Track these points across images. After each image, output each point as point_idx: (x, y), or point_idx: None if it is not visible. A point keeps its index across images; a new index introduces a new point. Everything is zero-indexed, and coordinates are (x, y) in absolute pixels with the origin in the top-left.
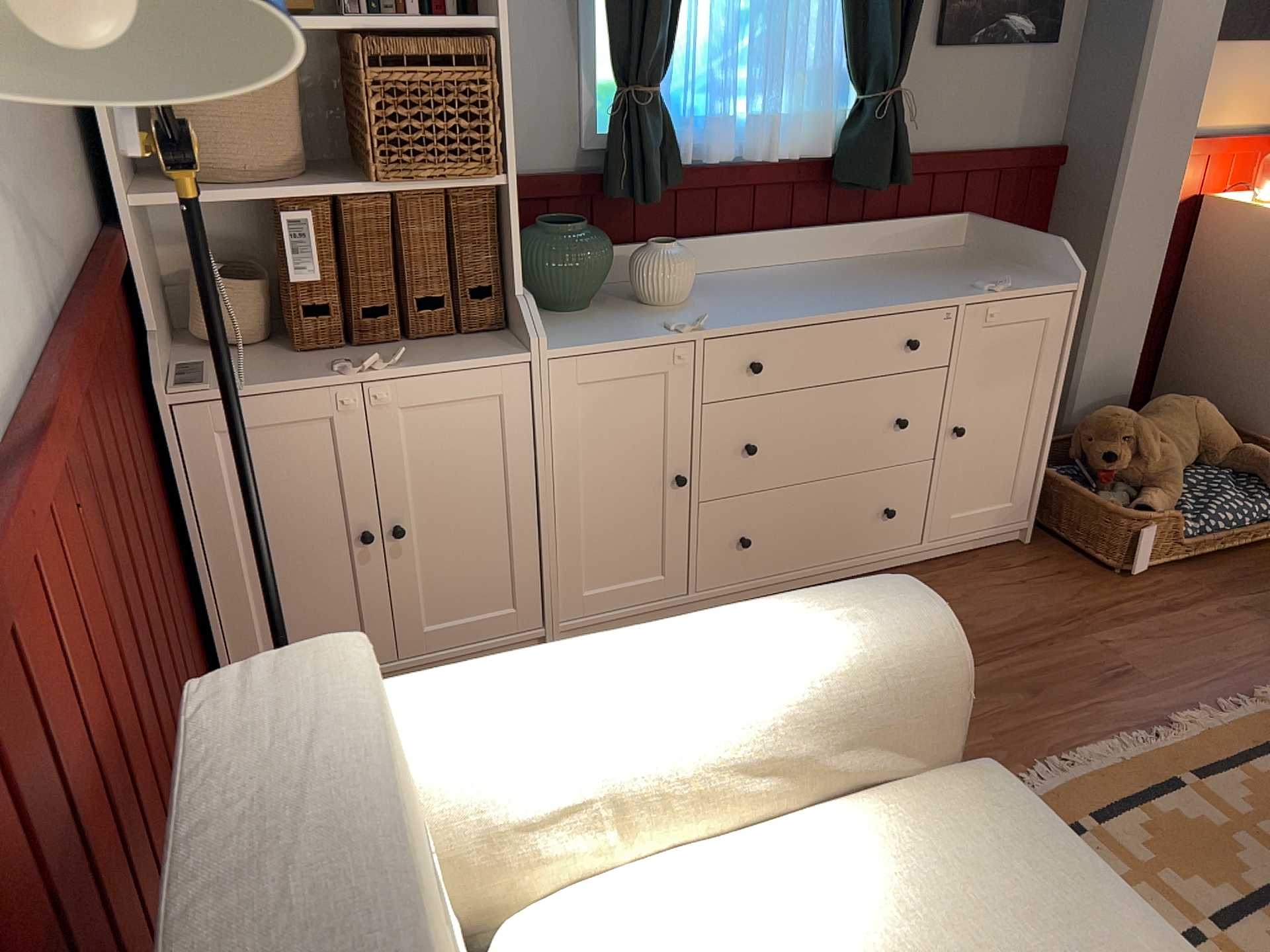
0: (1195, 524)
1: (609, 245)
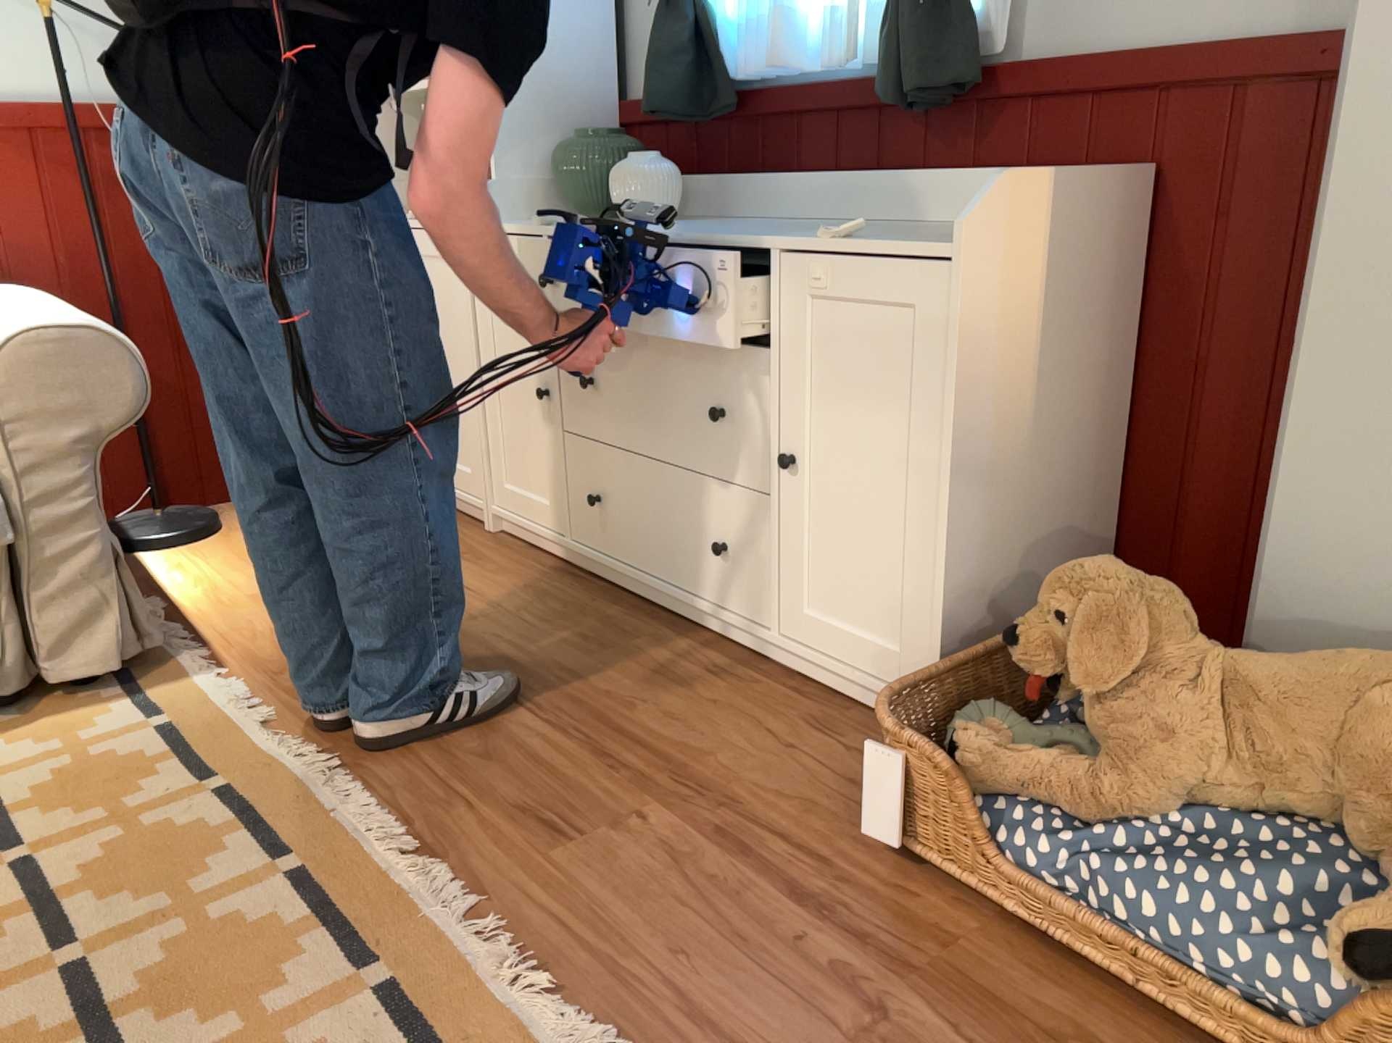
0: (1067, 860)
1: (607, 156)
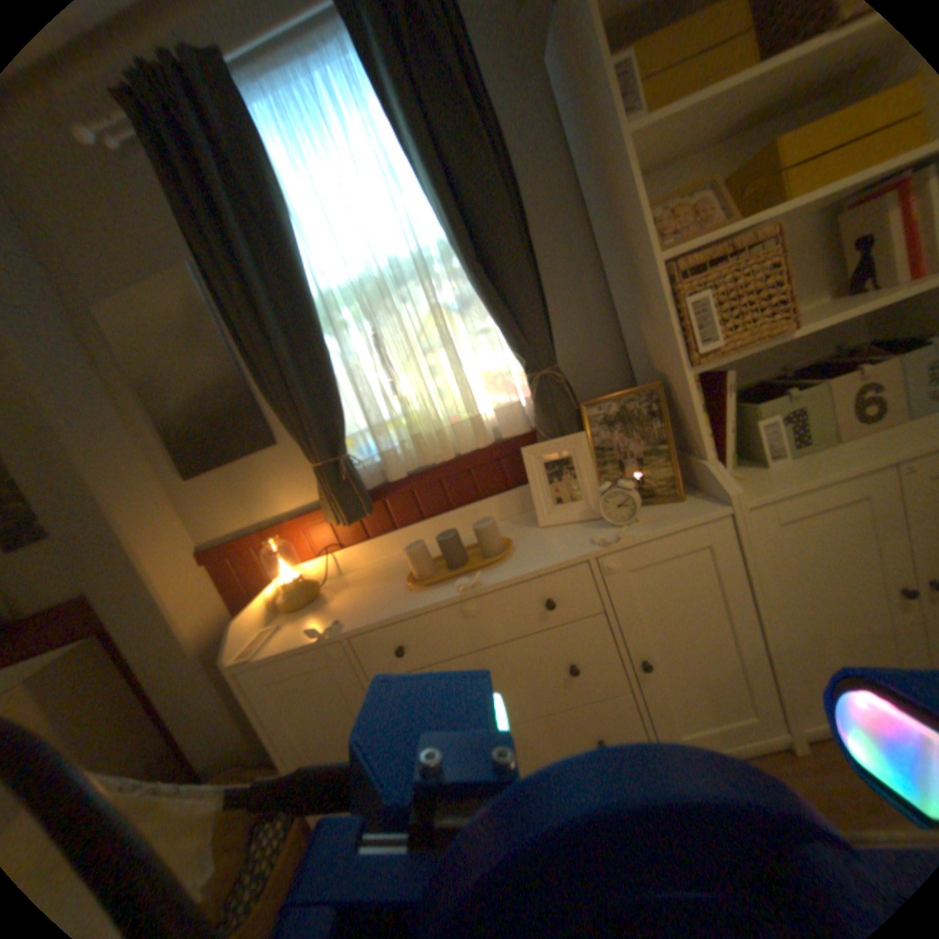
0: None
1: None
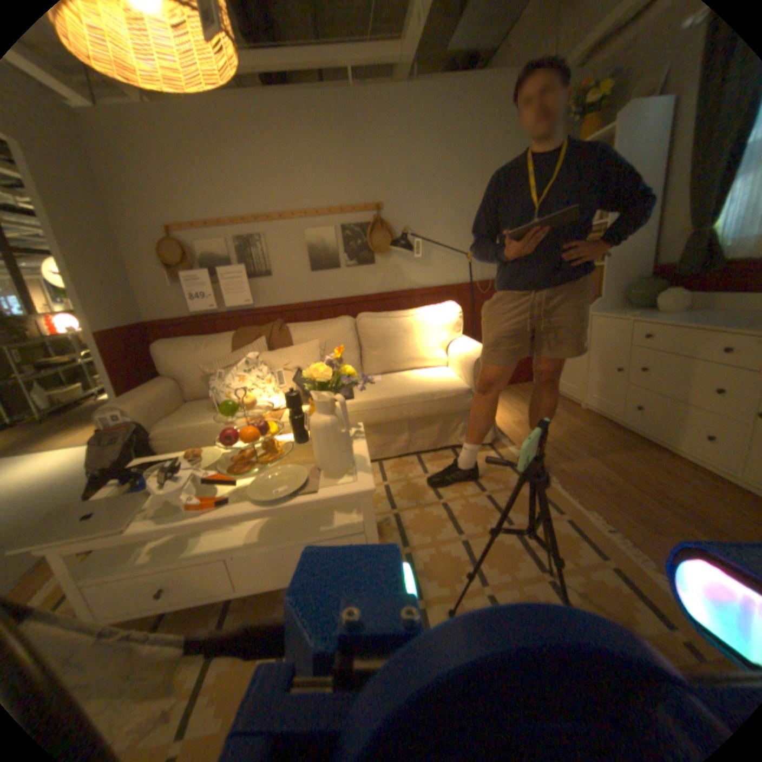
0: None
1: (656, 287)
